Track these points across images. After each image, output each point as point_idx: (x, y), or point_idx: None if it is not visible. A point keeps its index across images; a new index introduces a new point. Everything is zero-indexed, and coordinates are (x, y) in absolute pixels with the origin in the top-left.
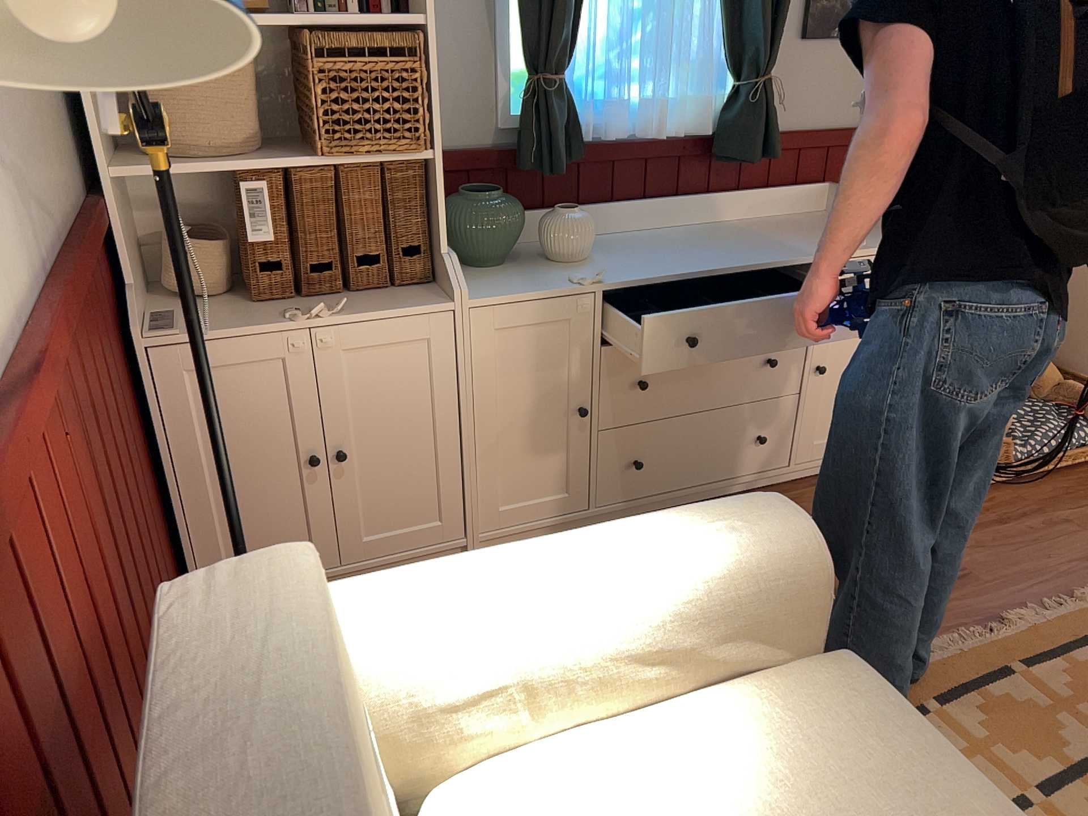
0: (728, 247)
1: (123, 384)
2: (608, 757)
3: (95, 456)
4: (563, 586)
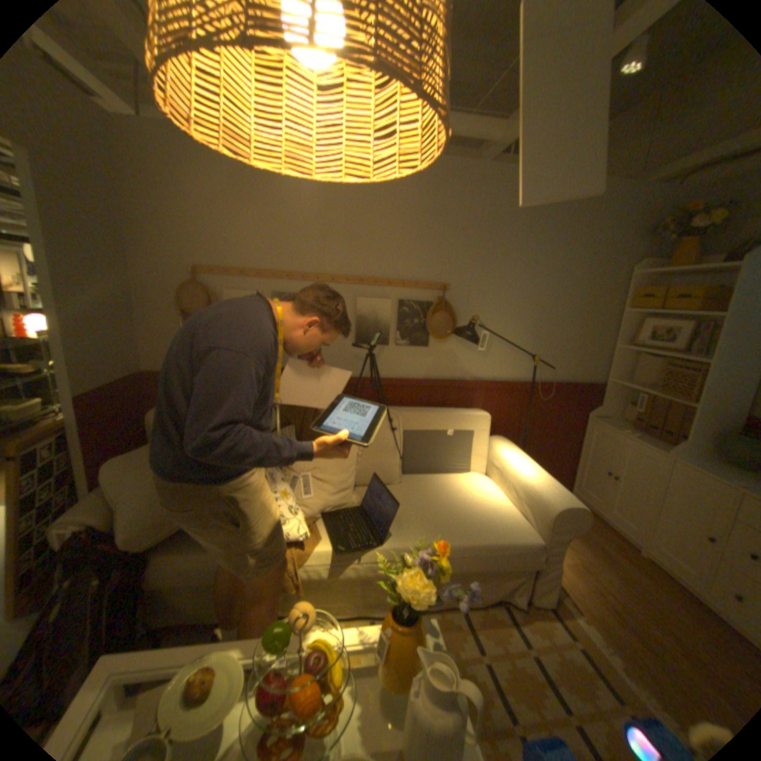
0: None
1: (577, 421)
2: (497, 494)
3: (532, 415)
4: (523, 468)
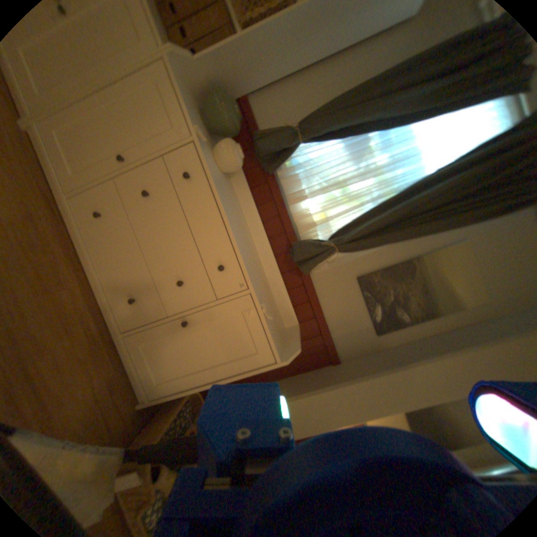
0: (245, 248)
1: None
2: None
3: None
4: None
